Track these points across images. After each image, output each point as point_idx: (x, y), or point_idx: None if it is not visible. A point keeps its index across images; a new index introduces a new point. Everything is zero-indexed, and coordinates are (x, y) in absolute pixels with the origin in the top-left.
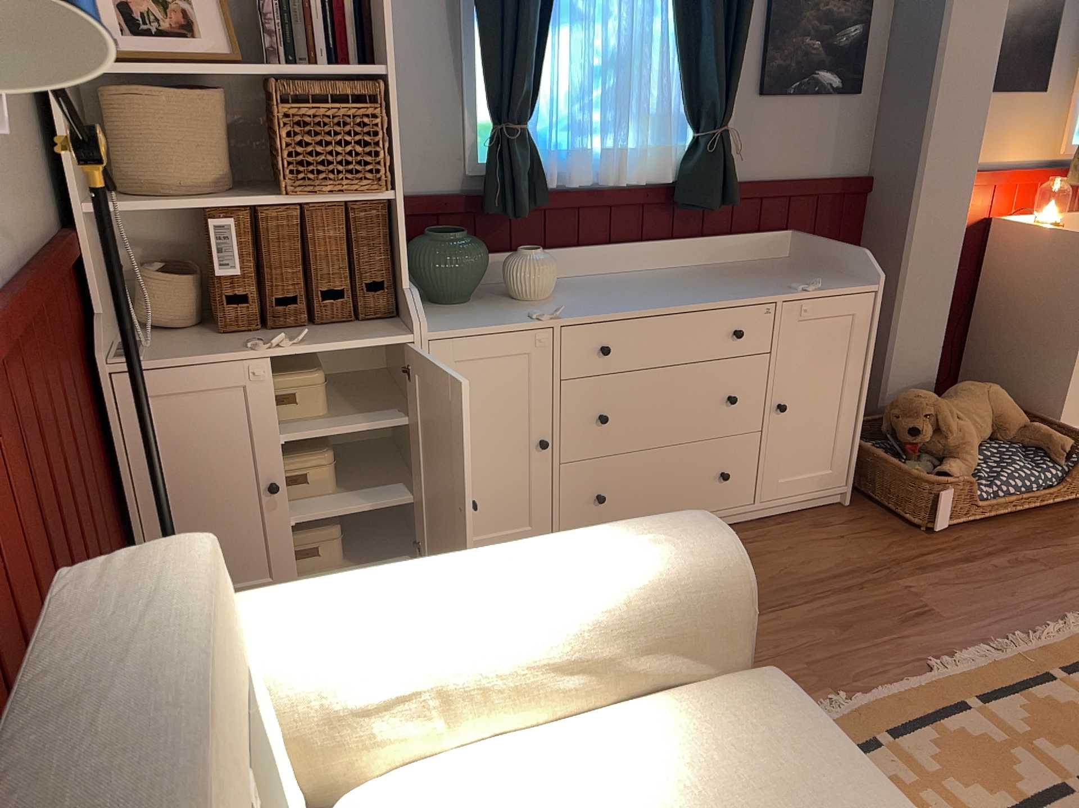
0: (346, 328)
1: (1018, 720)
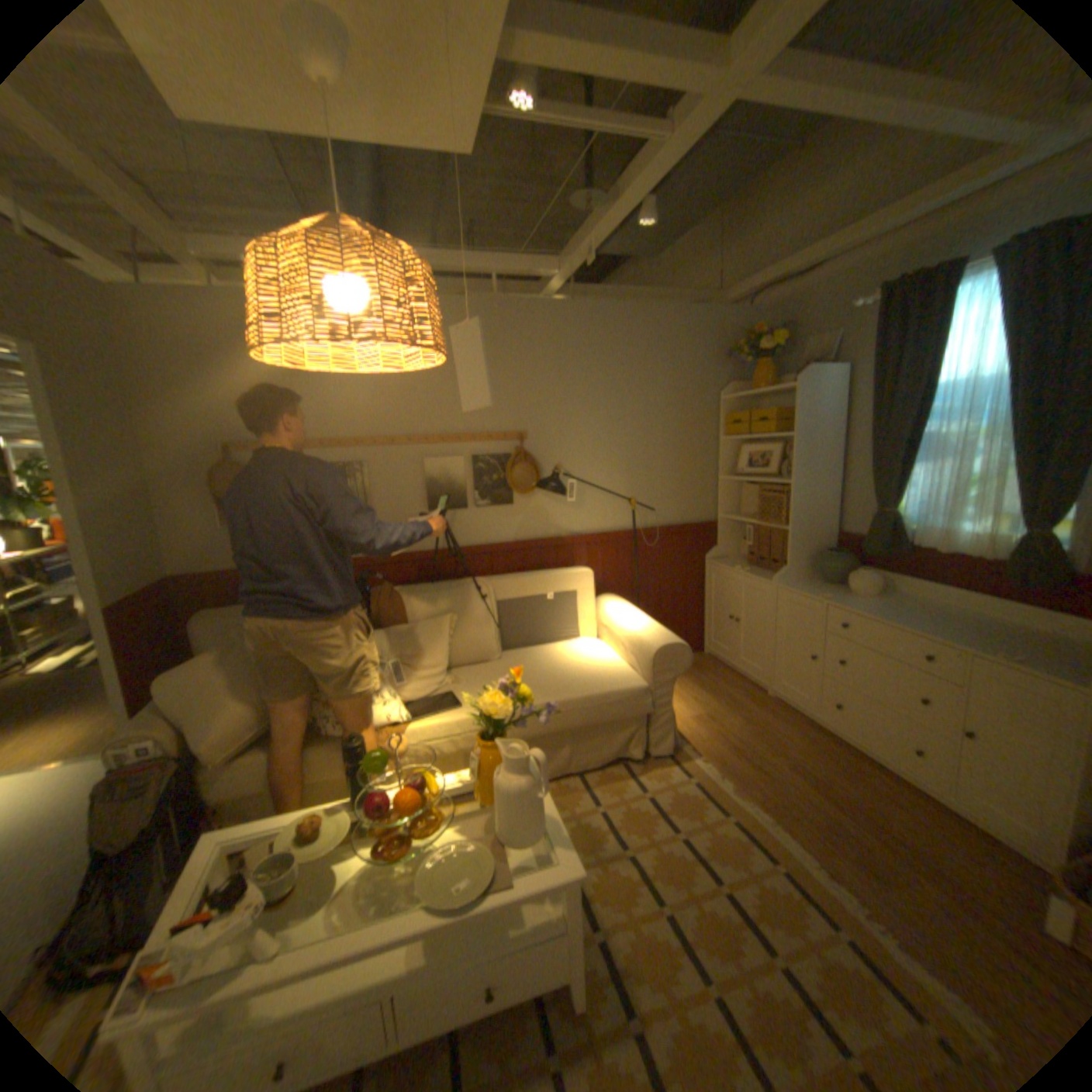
0: (772, 574)
1: (775, 888)
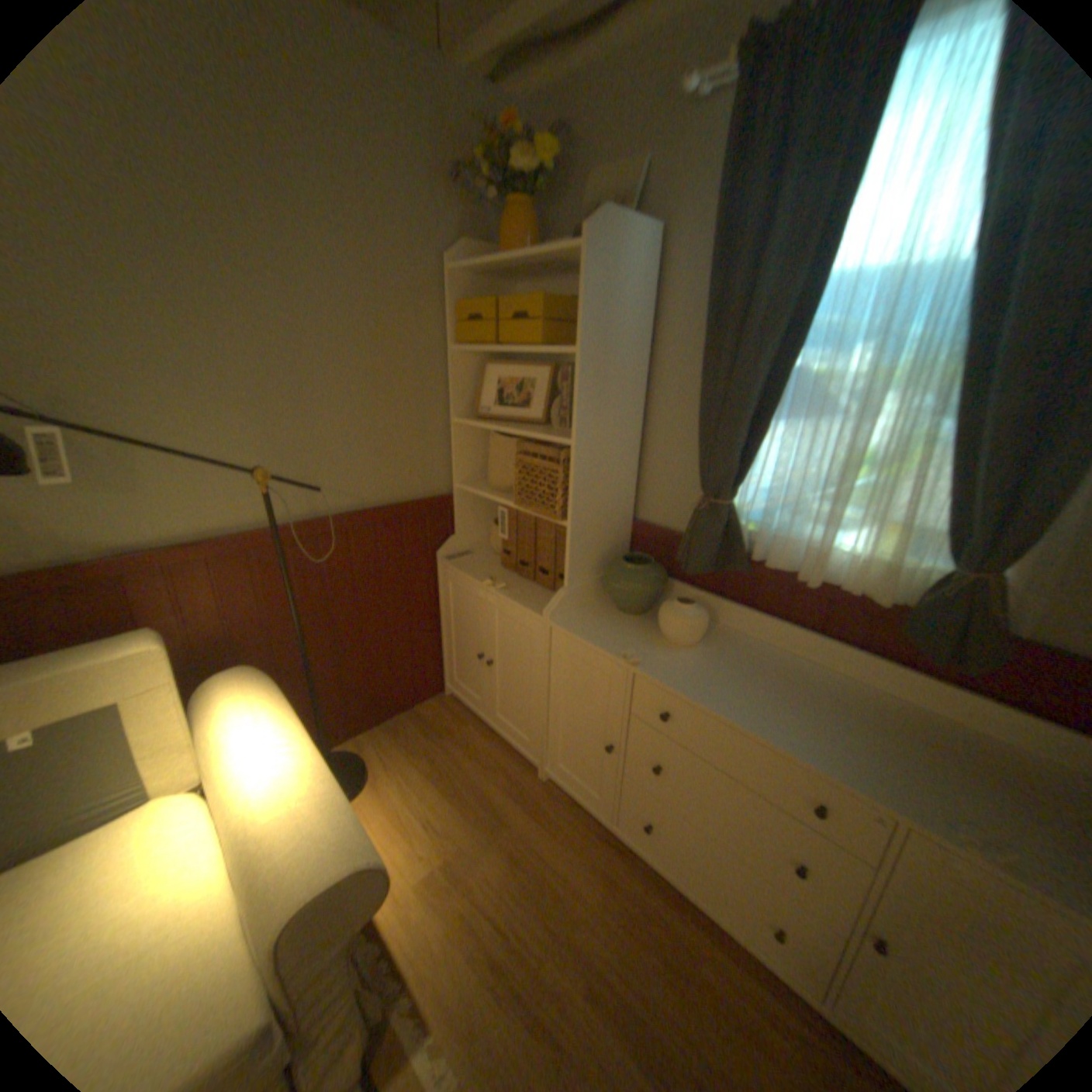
0: (541, 593)
1: None
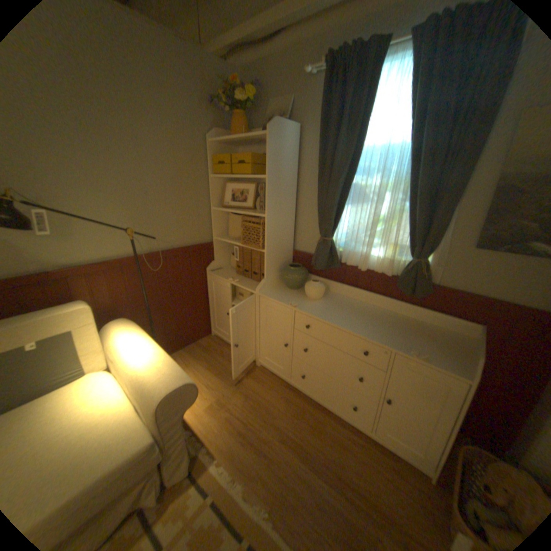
0: (254, 283)
1: None
